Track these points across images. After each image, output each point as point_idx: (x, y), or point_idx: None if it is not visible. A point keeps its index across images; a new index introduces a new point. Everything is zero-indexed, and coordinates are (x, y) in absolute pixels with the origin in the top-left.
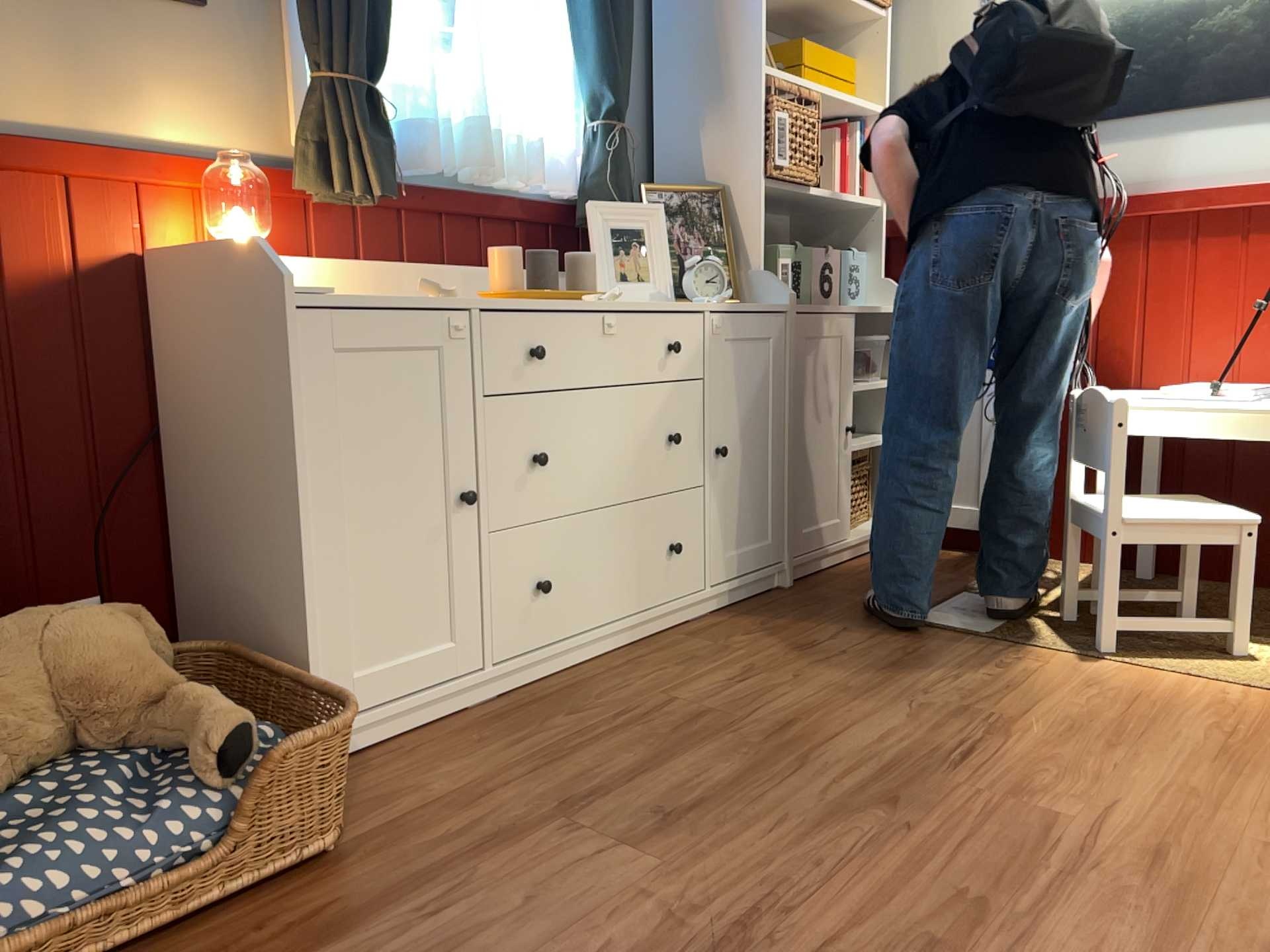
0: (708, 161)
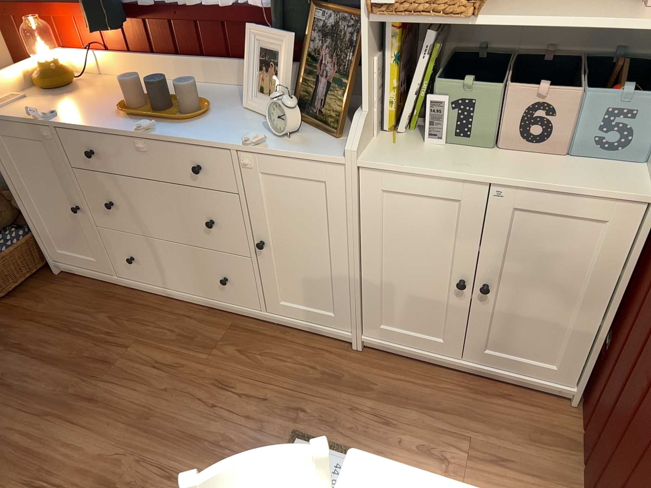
0: None
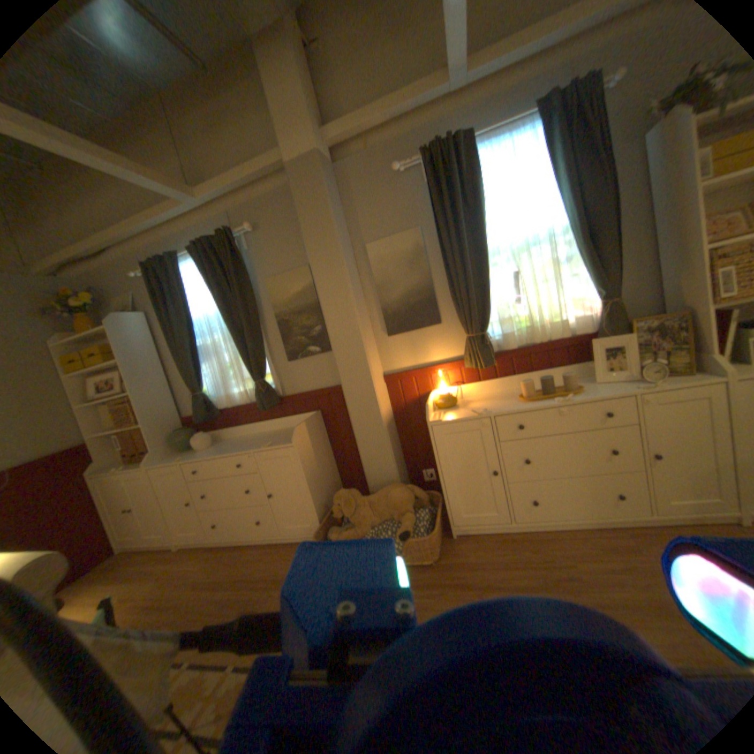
0: (684, 294)
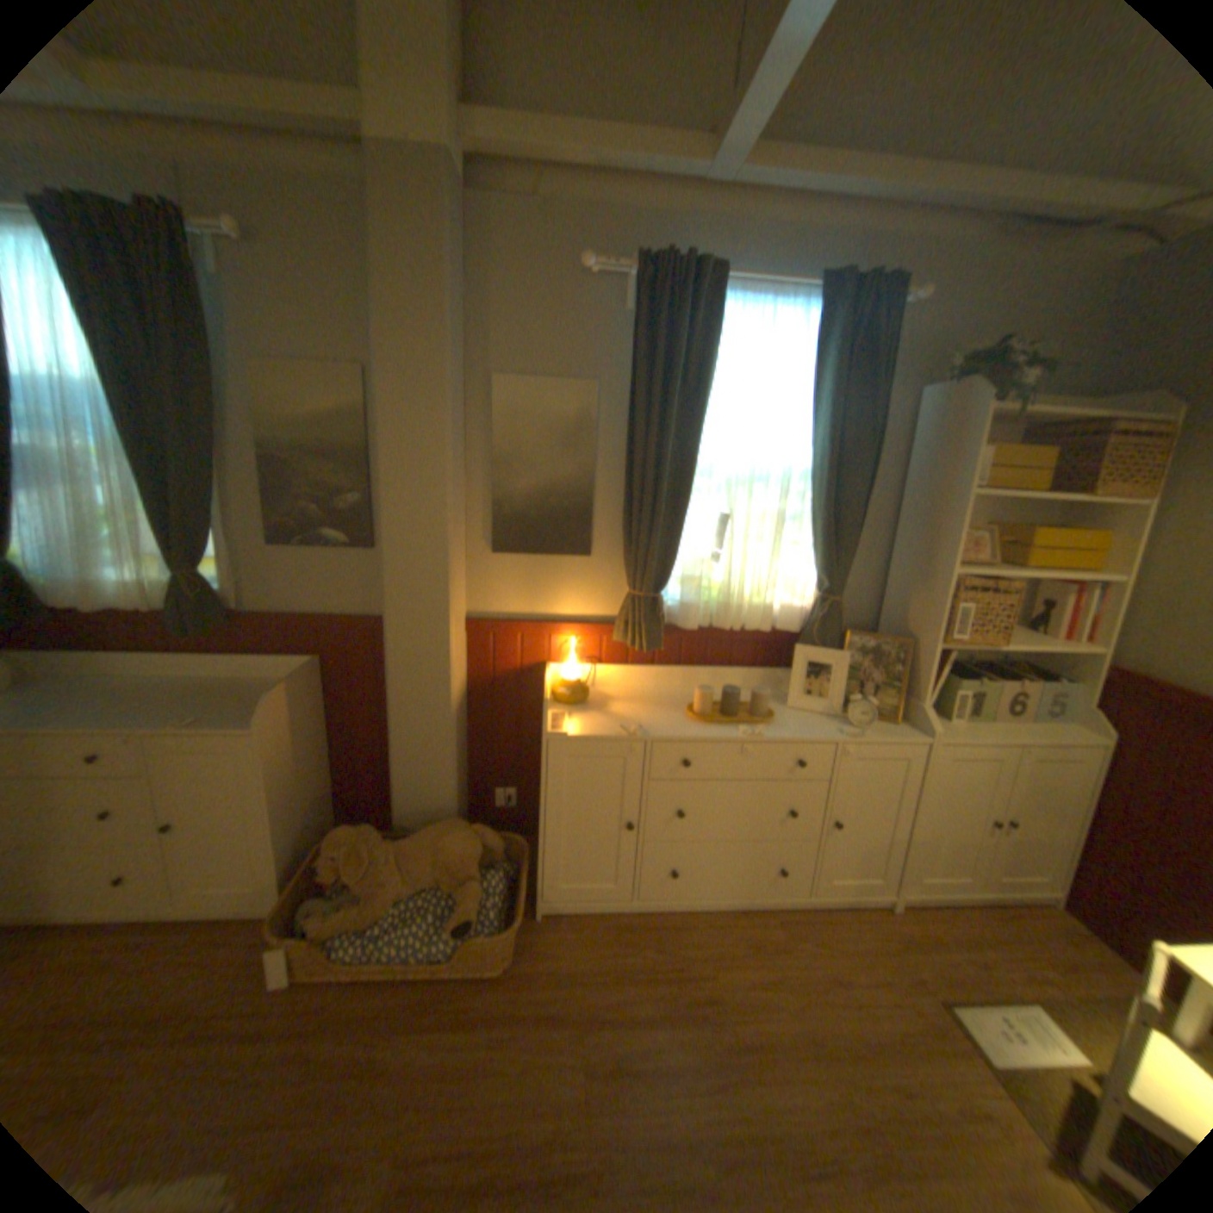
0: (910, 617)
